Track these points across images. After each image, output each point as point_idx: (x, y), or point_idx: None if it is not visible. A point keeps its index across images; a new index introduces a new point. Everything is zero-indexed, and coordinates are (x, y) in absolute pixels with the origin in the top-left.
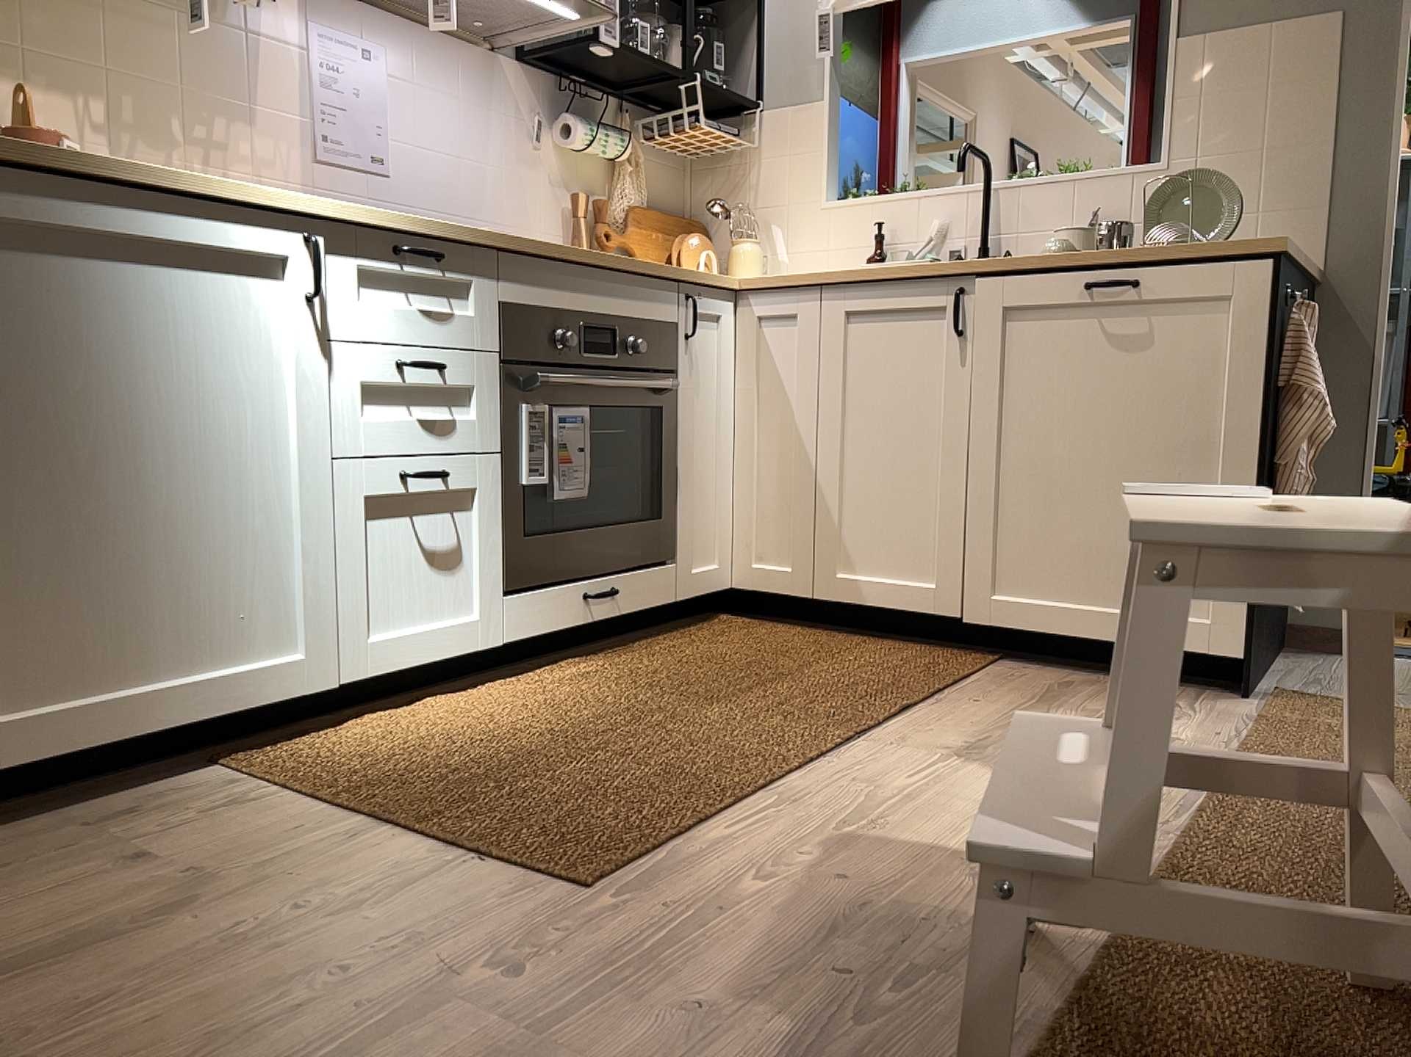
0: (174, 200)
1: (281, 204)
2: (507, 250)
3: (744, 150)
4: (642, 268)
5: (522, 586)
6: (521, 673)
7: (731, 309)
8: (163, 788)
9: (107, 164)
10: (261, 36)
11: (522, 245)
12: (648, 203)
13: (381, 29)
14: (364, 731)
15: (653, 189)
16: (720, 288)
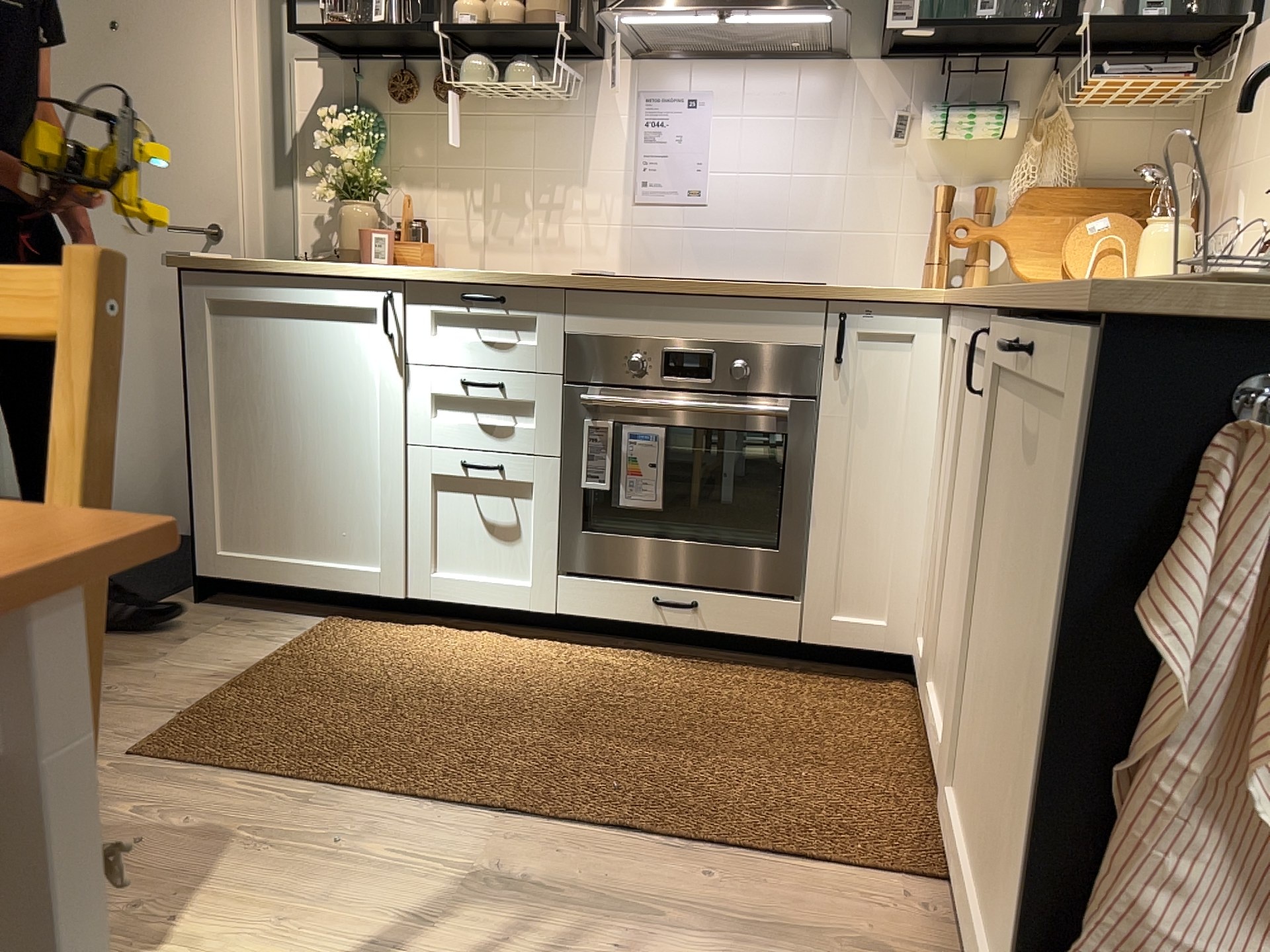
0: (307, 277)
1: (366, 273)
2: (569, 288)
3: (1218, 88)
4: (755, 292)
5: (598, 576)
6: (596, 648)
7: (939, 331)
8: (271, 618)
9: (264, 263)
10: (591, 111)
11: (584, 284)
12: (1096, 176)
13: (704, 72)
14: (411, 636)
15: (1111, 155)
16: (912, 307)
